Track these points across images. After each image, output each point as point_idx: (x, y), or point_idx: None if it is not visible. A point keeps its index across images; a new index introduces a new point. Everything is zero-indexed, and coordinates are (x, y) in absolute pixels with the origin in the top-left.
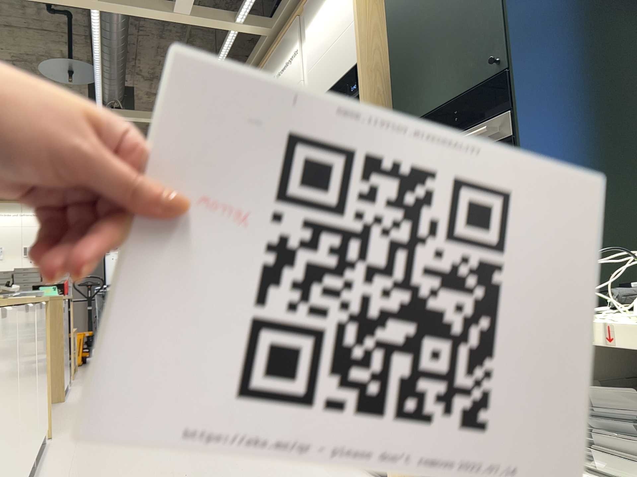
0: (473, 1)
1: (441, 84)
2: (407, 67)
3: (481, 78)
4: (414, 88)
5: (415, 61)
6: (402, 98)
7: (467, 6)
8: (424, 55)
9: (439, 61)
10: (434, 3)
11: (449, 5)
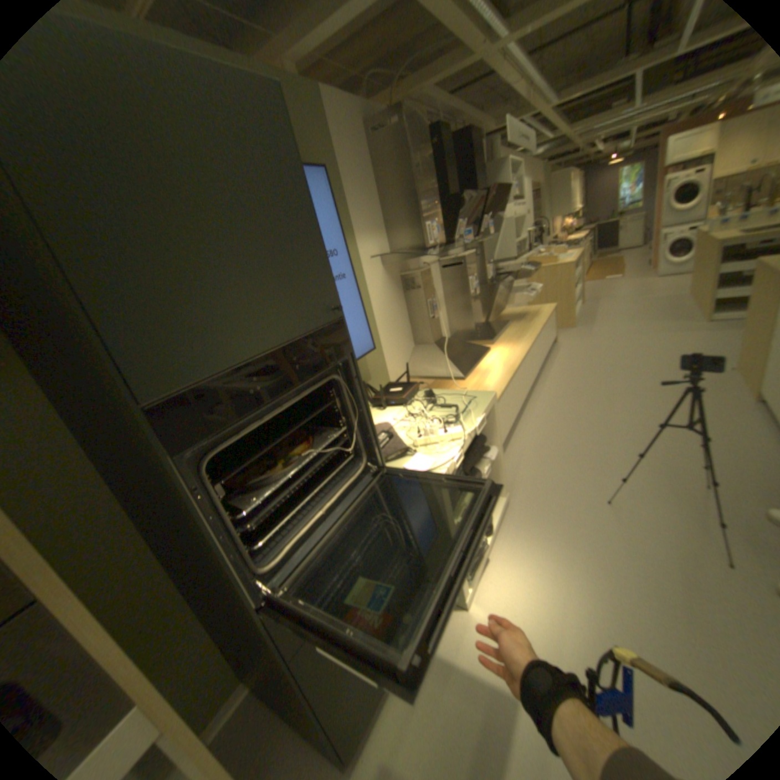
0: (281, 225)
1: (249, 320)
2: (132, 271)
3: (310, 321)
4: (173, 318)
5: (163, 266)
6: (129, 334)
7: (273, 226)
8: (190, 261)
9: (235, 283)
10: (195, 177)
11: (237, 204)
